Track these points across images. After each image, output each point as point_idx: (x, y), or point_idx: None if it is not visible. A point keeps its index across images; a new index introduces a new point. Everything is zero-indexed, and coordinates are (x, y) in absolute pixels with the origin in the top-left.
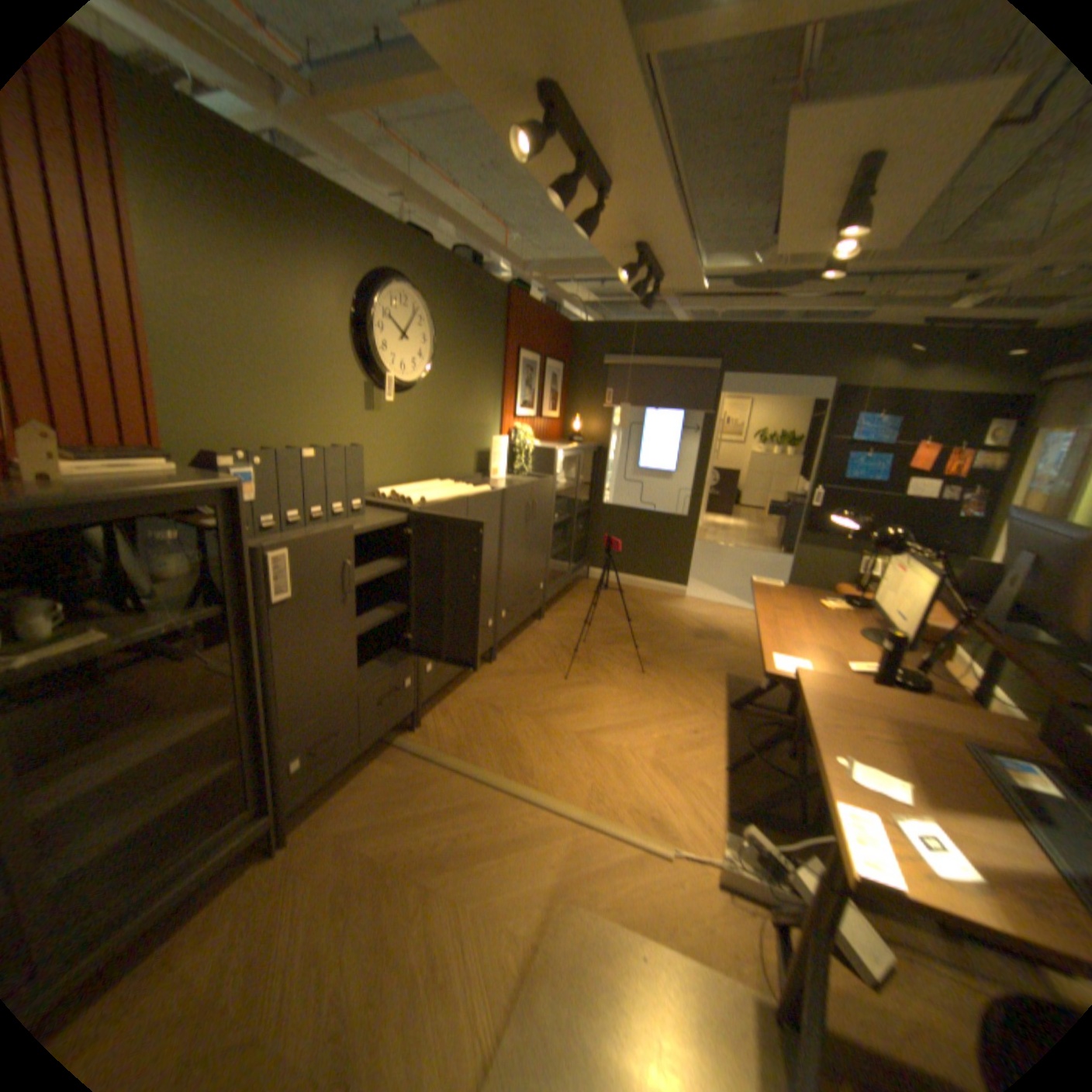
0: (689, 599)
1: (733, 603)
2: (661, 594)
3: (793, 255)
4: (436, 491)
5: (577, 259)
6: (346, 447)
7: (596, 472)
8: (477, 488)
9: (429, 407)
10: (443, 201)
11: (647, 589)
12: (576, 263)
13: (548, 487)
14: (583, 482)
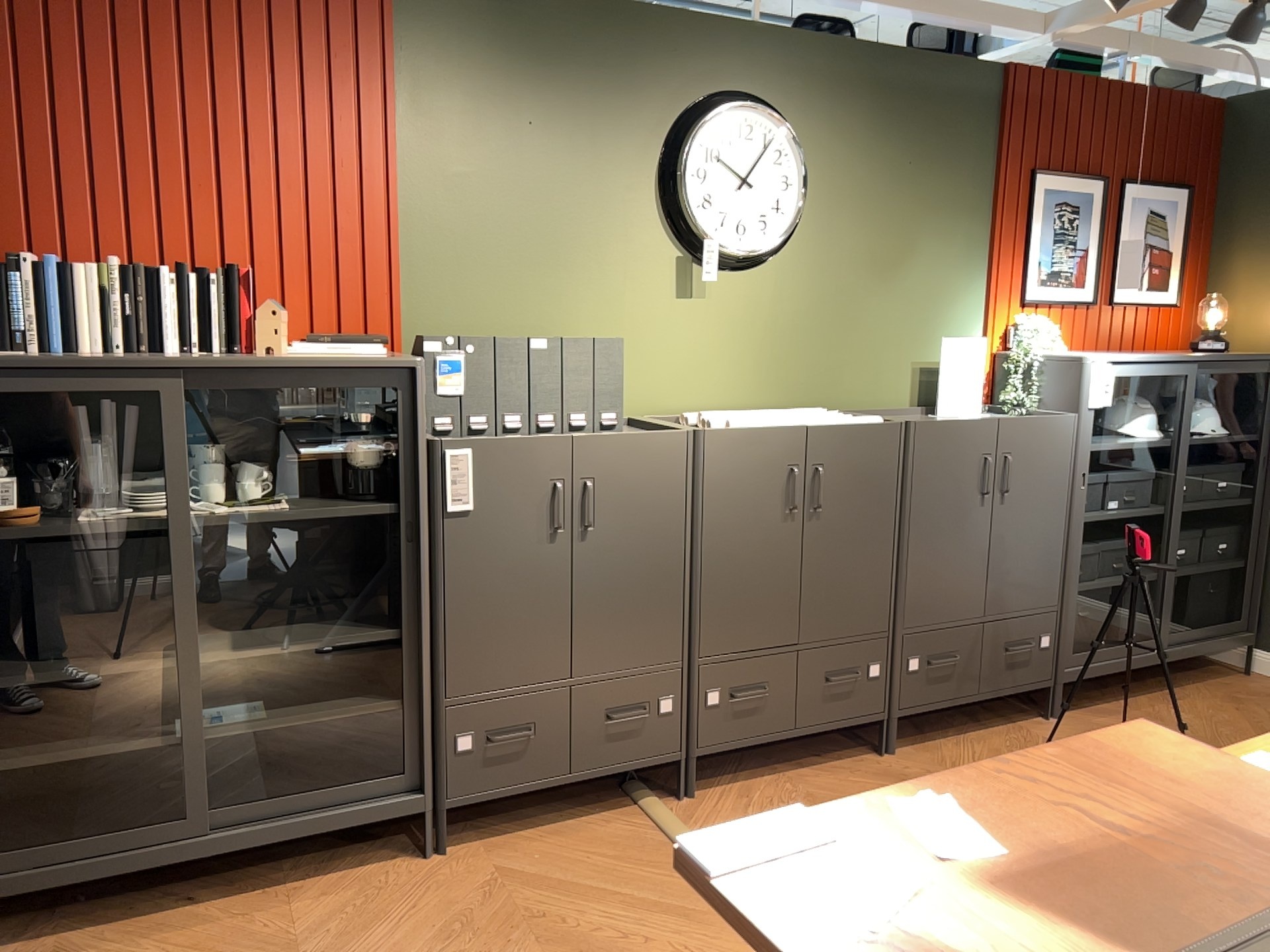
0: None
1: None
2: None
3: None
4: (766, 418)
5: None
6: (593, 338)
7: None
8: (849, 418)
9: (802, 291)
10: None
11: None
12: None
13: (1058, 434)
14: (1217, 440)
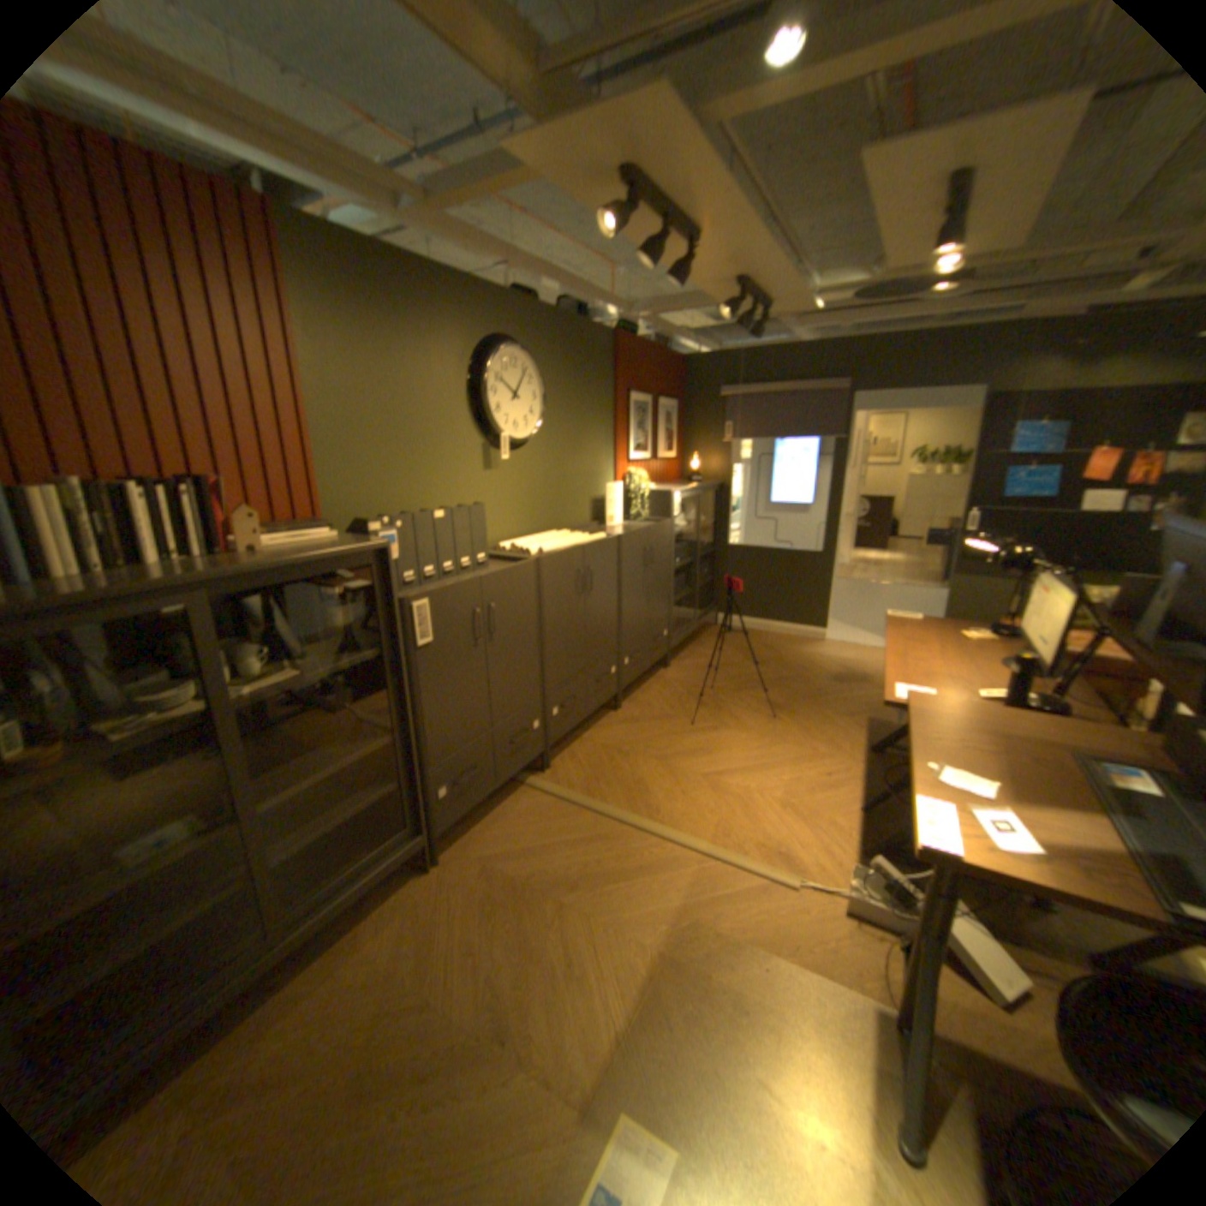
0: (829, 643)
1: (881, 645)
2: (798, 639)
3: (915, 262)
4: (552, 544)
5: (682, 295)
6: (469, 508)
7: (719, 513)
8: (591, 538)
9: (541, 463)
10: (543, 263)
11: (782, 635)
12: (681, 299)
13: (665, 532)
14: (705, 524)
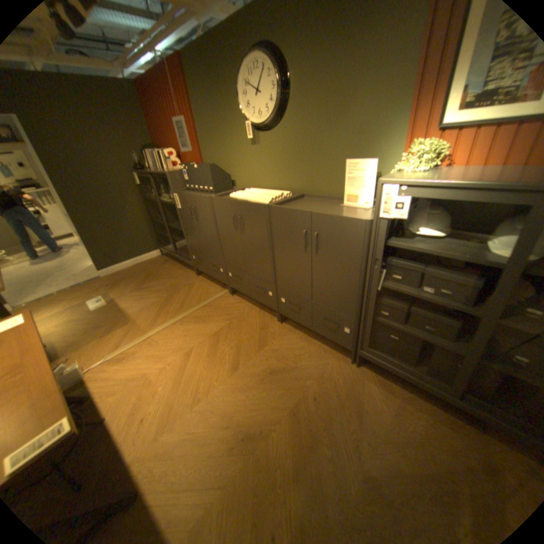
0: None
1: None
2: None
3: None
4: (246, 194)
5: None
6: (203, 165)
7: None
8: (259, 199)
9: (292, 137)
10: None
11: None
12: None
13: (351, 229)
14: None
